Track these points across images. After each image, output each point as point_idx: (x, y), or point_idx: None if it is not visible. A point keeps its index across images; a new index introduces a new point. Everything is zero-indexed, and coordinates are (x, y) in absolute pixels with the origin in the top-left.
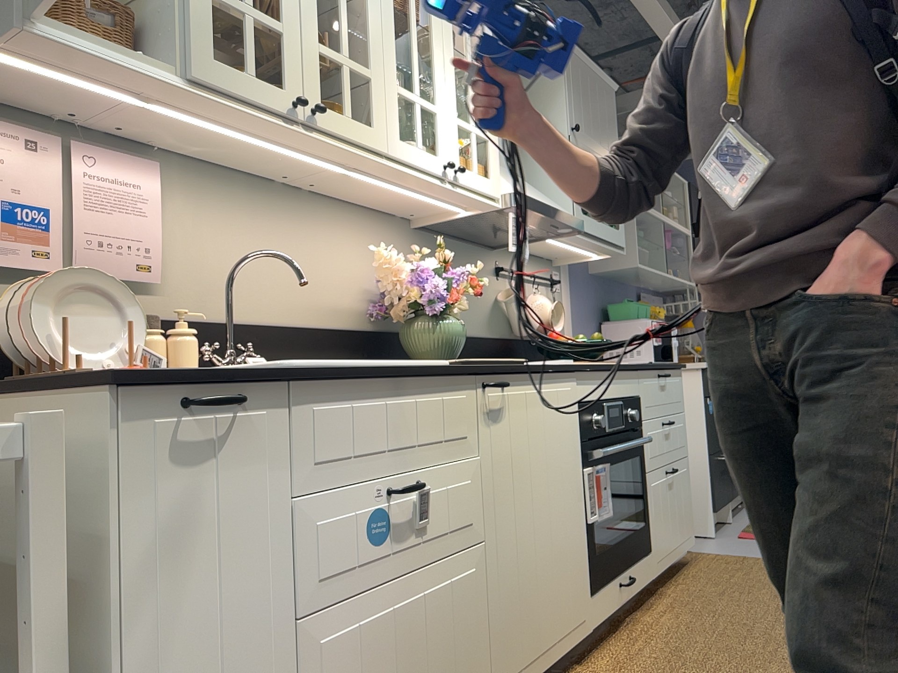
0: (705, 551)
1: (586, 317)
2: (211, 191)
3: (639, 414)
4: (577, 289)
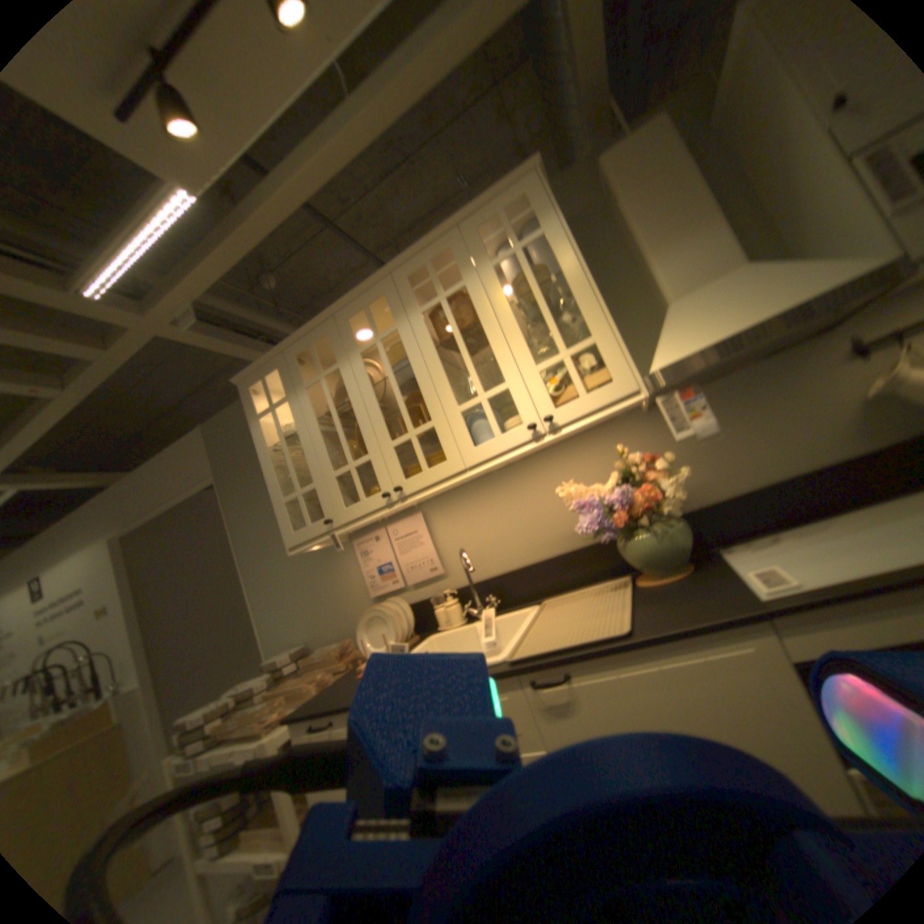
0: None
1: None
2: (455, 503)
3: None
4: None
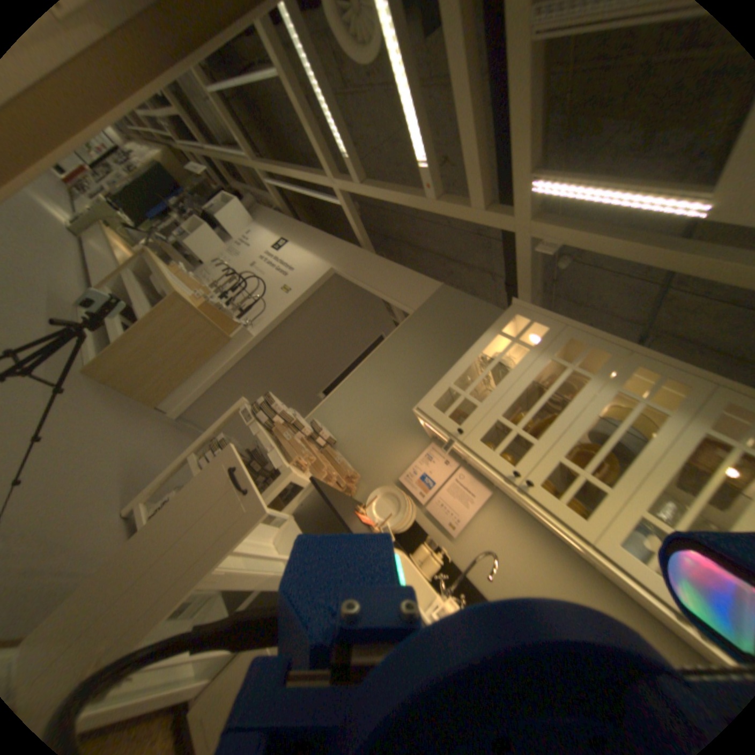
0: None
1: None
2: (517, 524)
3: None
4: None
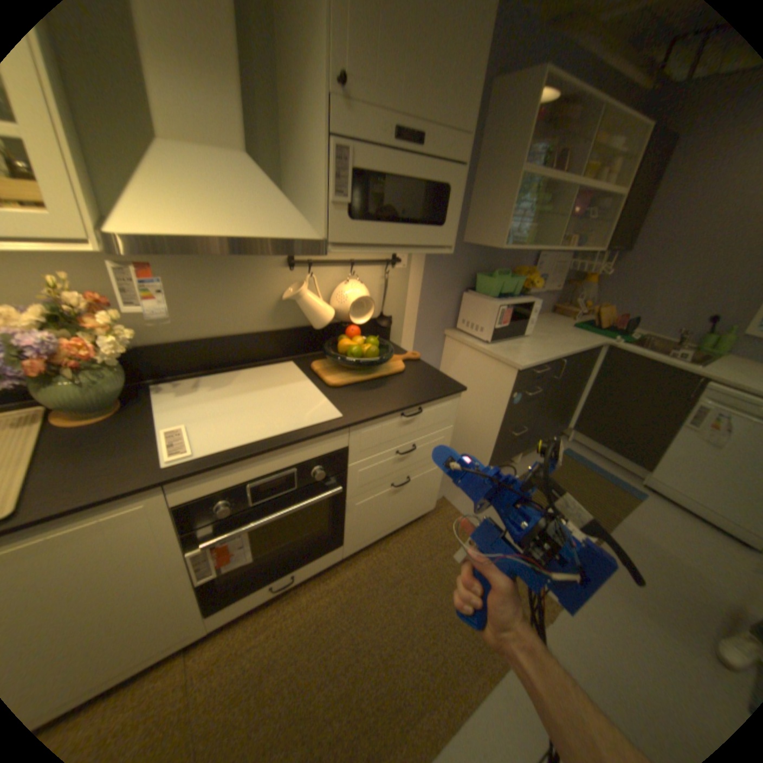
0: (454, 503)
1: (442, 286)
2: None
3: (340, 462)
4: (434, 260)
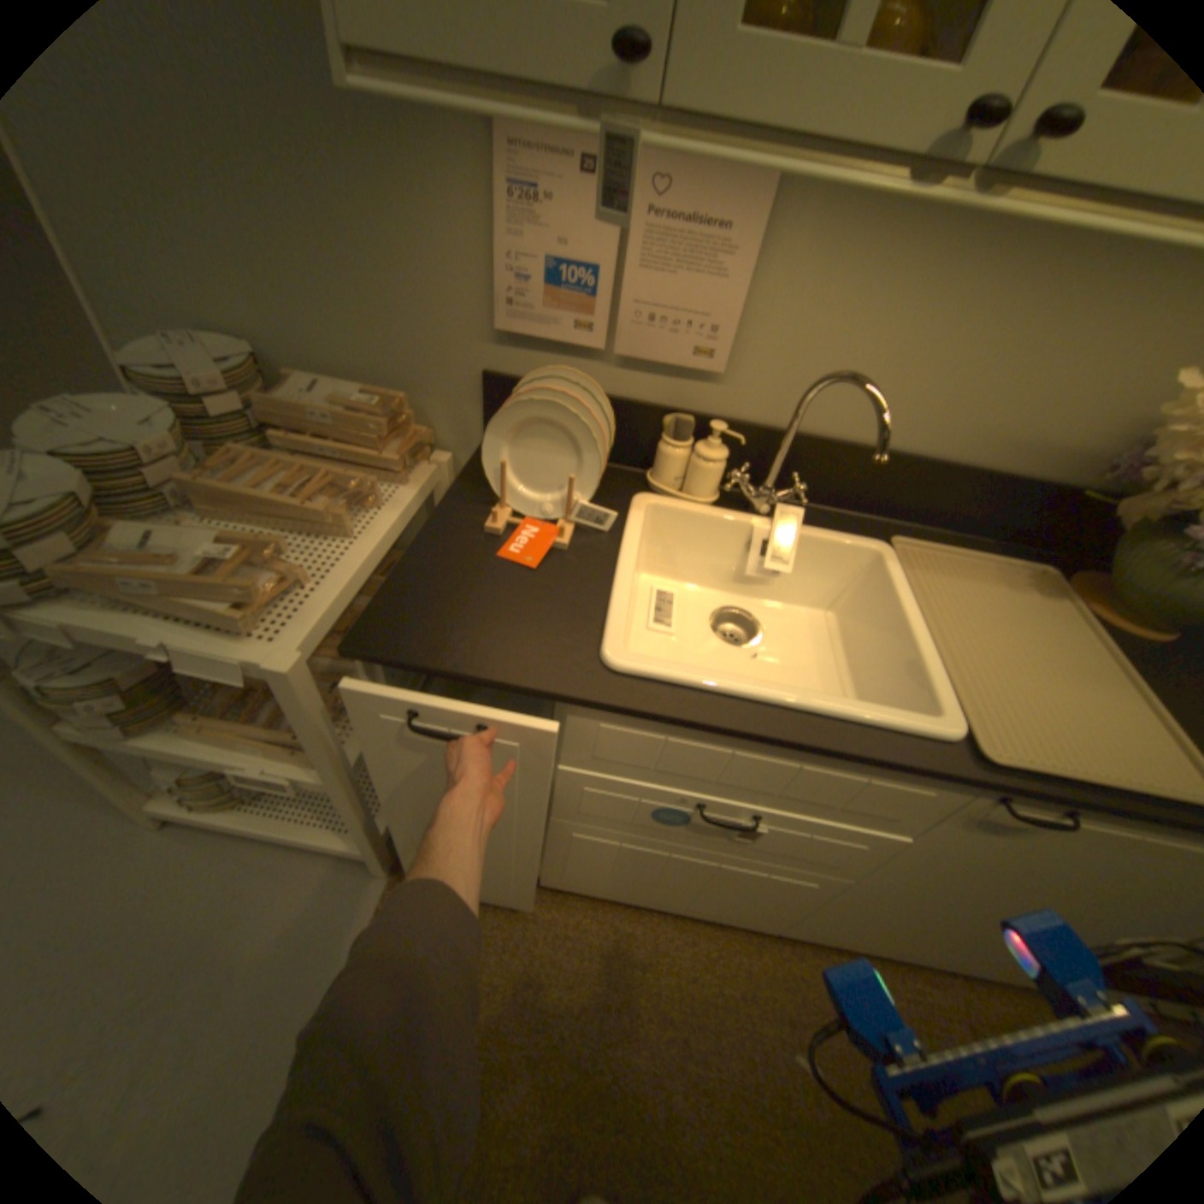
0: None
1: None
2: (878, 212)
3: None
4: None
